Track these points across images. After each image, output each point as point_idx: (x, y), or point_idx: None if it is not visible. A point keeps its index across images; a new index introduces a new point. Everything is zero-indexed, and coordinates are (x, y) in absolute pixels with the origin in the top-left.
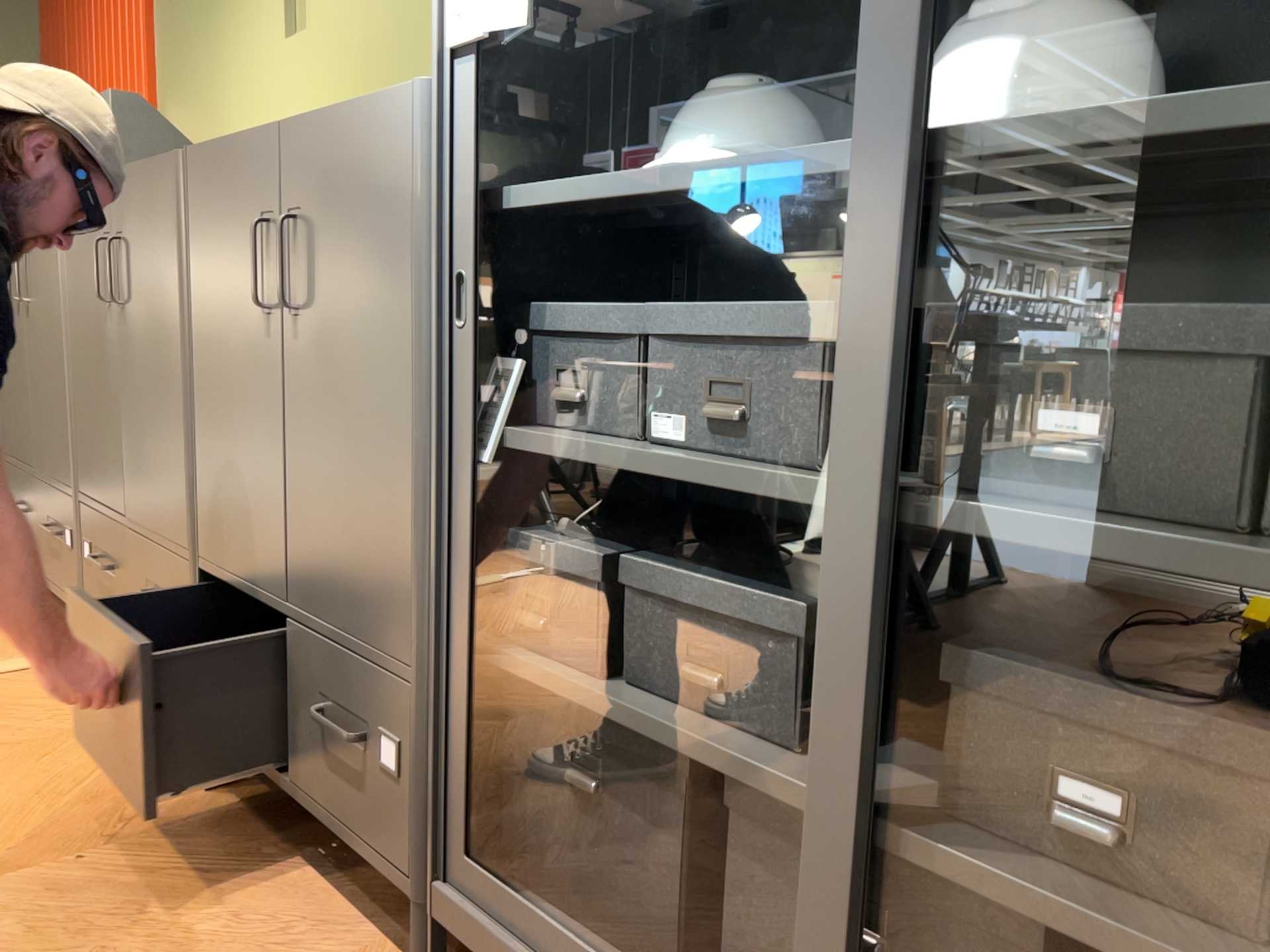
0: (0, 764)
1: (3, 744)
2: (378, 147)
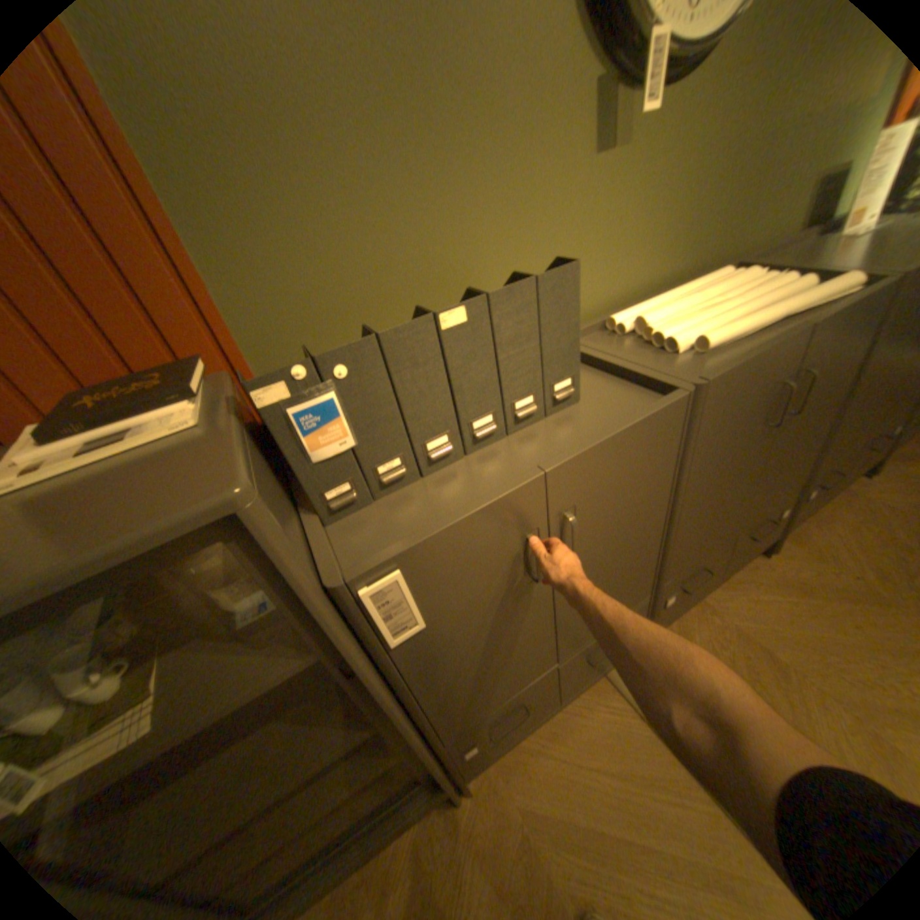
0: (791, 650)
1: (768, 660)
2: None
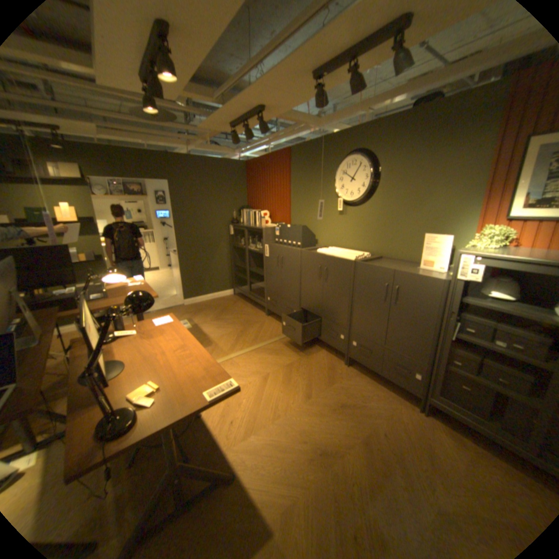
0: (307, 359)
1: (303, 355)
2: (430, 286)
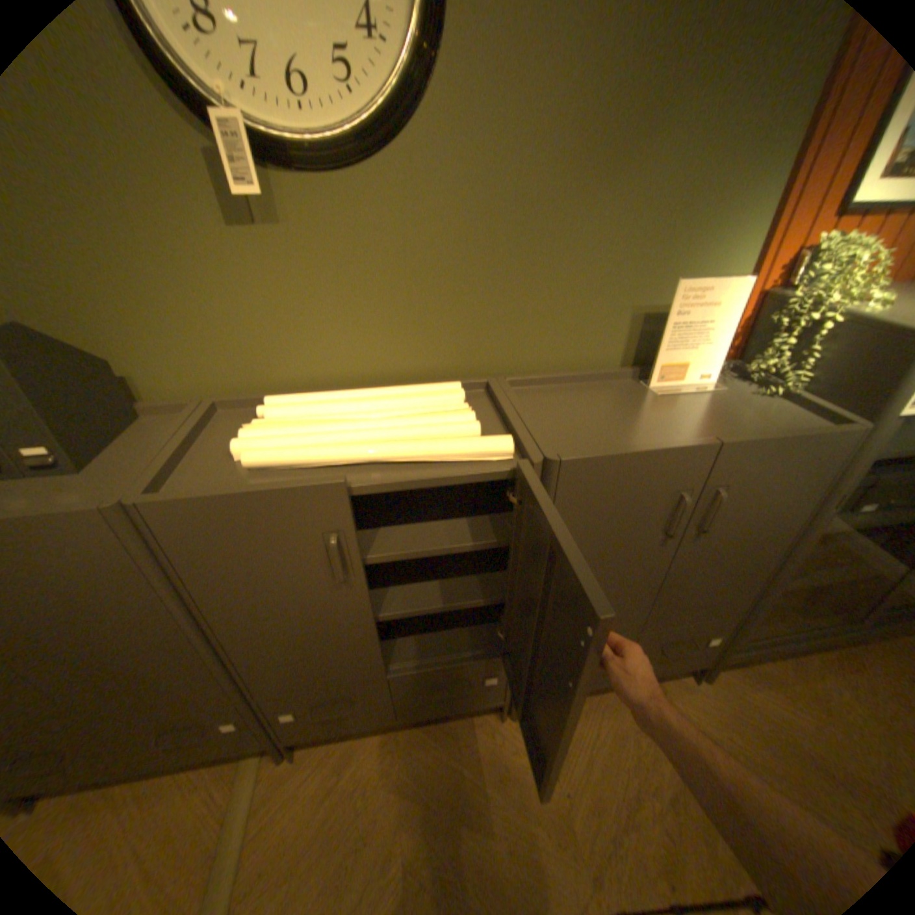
0: (422, 837)
1: (389, 834)
2: (823, 455)
